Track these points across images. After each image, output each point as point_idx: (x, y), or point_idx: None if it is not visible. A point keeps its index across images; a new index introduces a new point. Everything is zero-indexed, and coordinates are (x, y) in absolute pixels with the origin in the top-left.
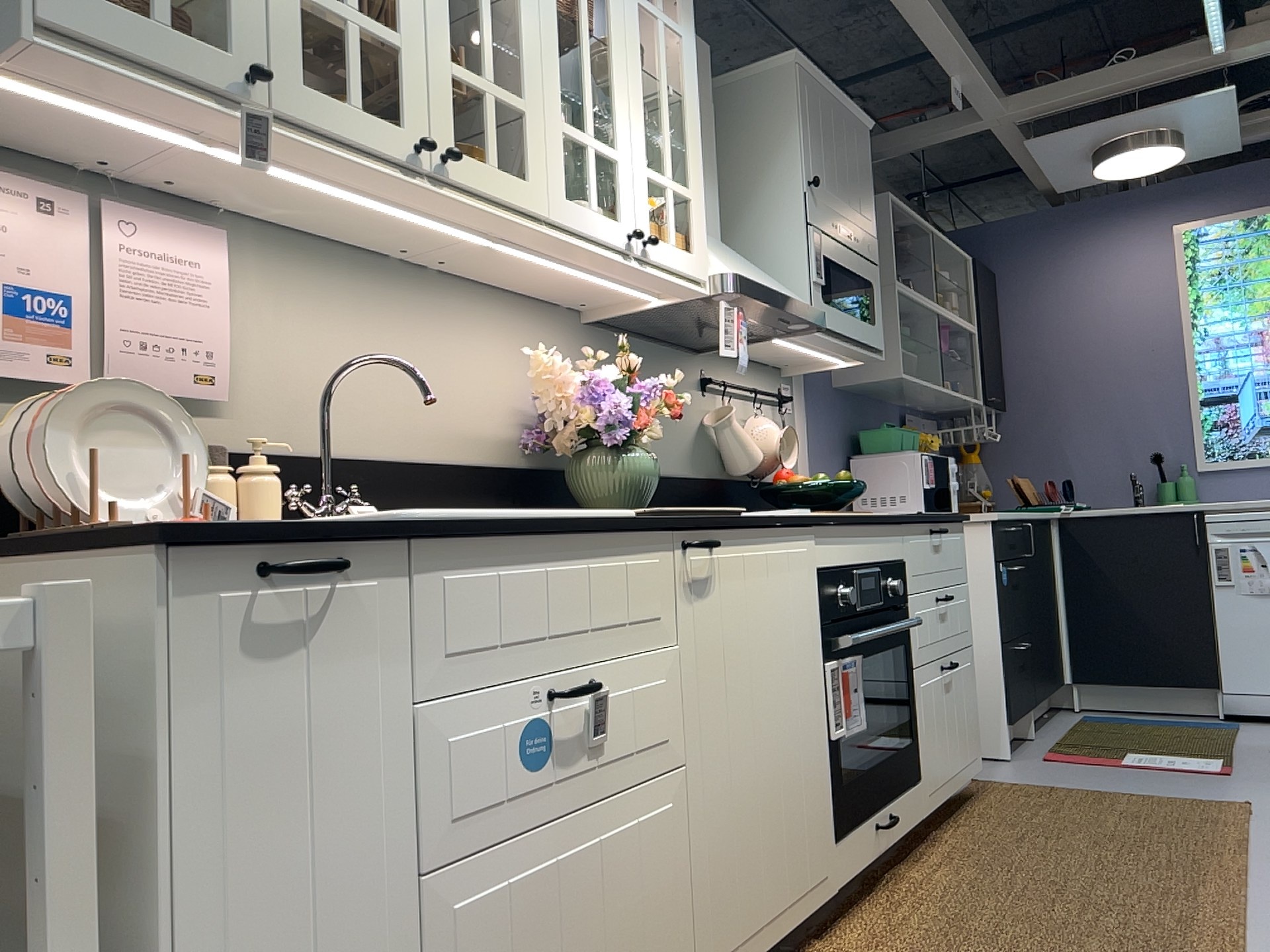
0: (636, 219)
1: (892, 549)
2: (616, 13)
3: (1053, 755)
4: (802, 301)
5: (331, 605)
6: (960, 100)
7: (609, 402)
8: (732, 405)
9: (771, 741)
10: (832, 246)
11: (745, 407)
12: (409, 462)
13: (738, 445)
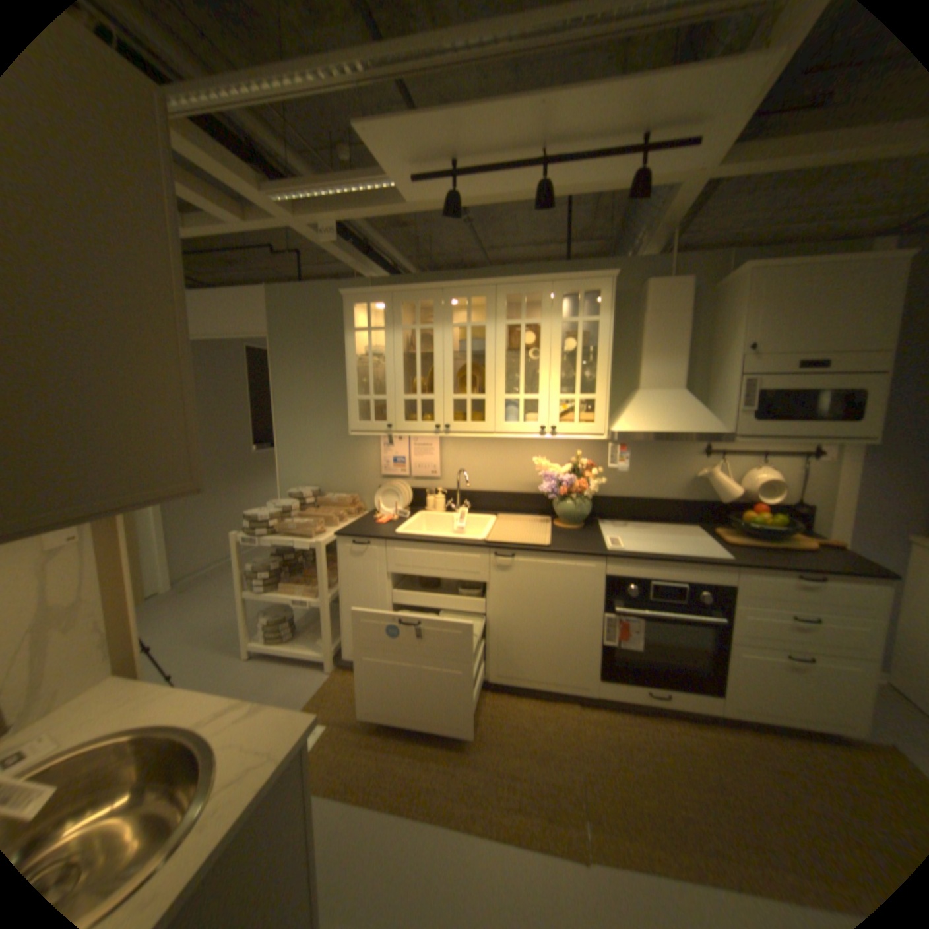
0: (548, 420)
1: (715, 580)
2: (544, 335)
3: None
4: (705, 429)
5: (369, 550)
6: None
7: (561, 481)
8: (723, 464)
9: (548, 628)
10: (781, 380)
11: (756, 461)
12: (499, 492)
13: (718, 488)
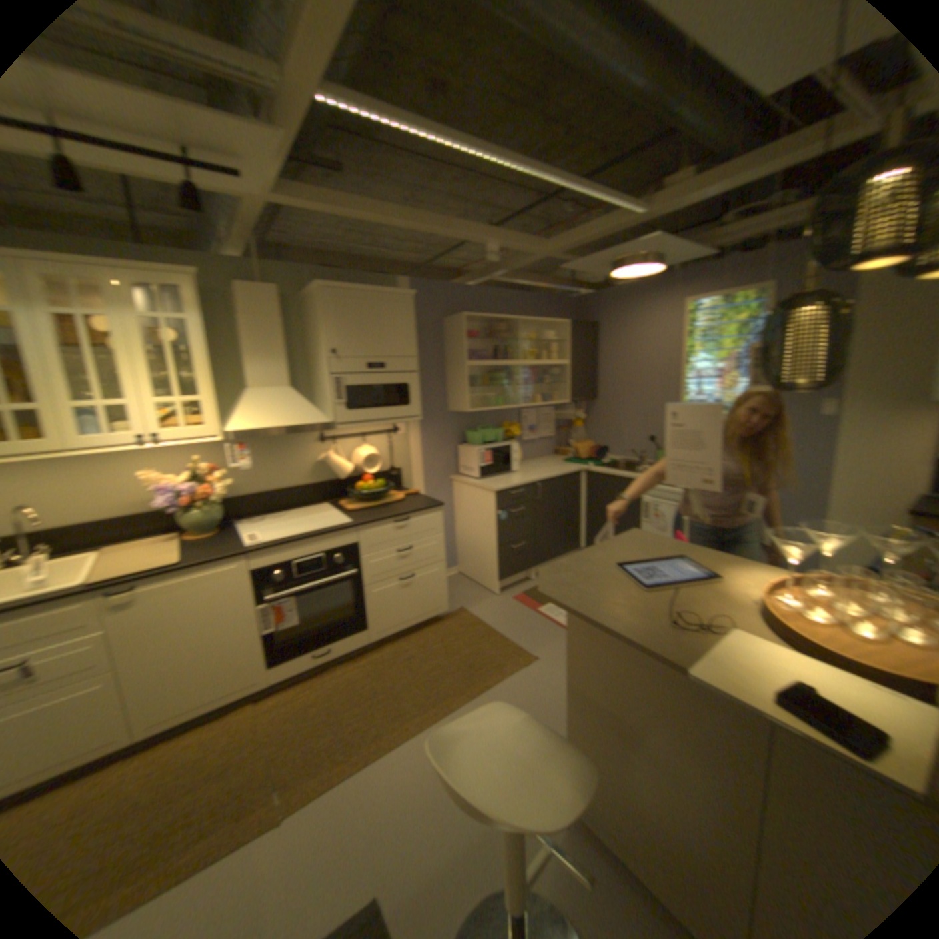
0: (141, 427)
1: (339, 542)
2: (111, 330)
3: (516, 597)
4: (309, 421)
5: None
6: (494, 255)
7: (177, 492)
8: (333, 448)
9: (194, 648)
10: (355, 378)
11: (356, 441)
12: (92, 522)
13: (333, 467)
